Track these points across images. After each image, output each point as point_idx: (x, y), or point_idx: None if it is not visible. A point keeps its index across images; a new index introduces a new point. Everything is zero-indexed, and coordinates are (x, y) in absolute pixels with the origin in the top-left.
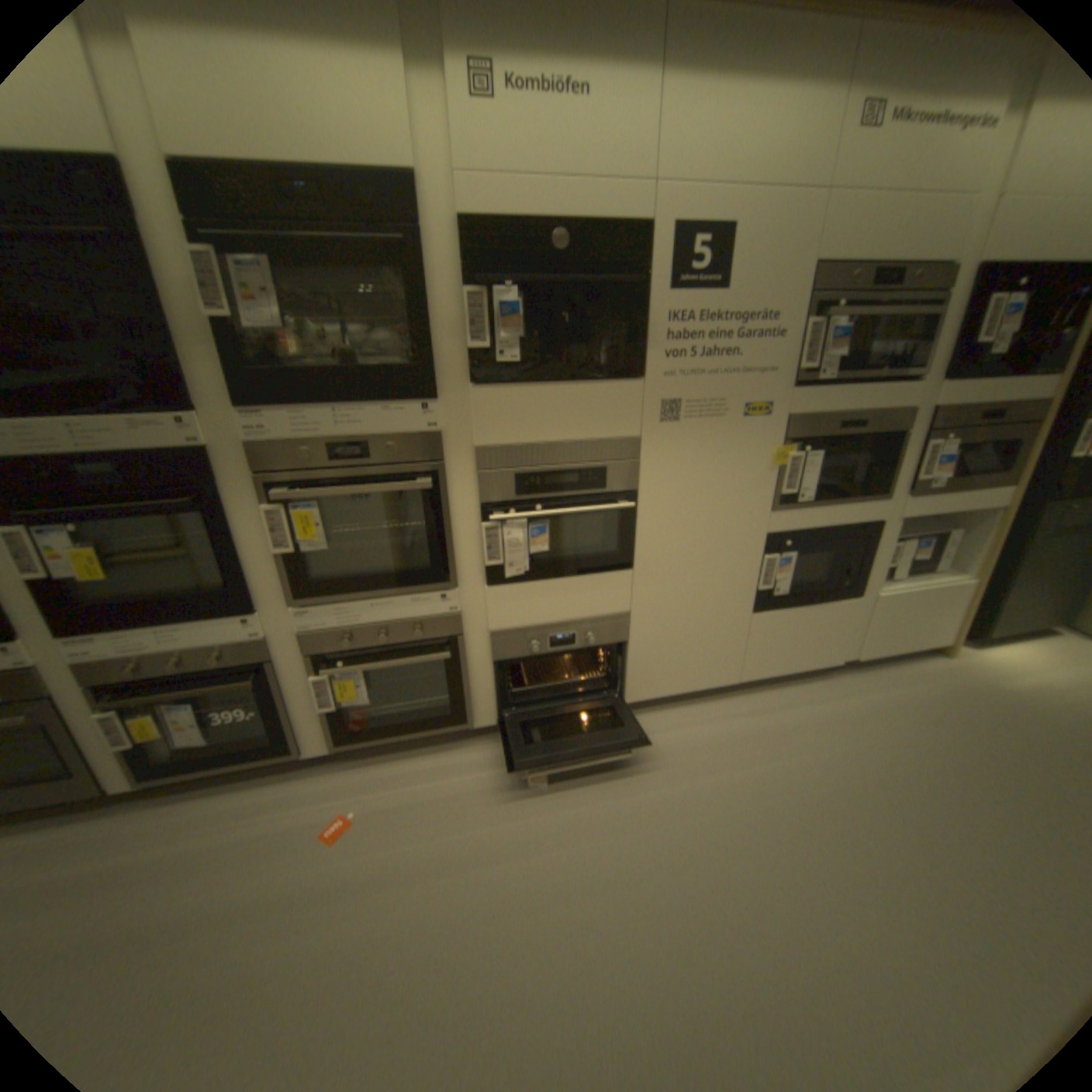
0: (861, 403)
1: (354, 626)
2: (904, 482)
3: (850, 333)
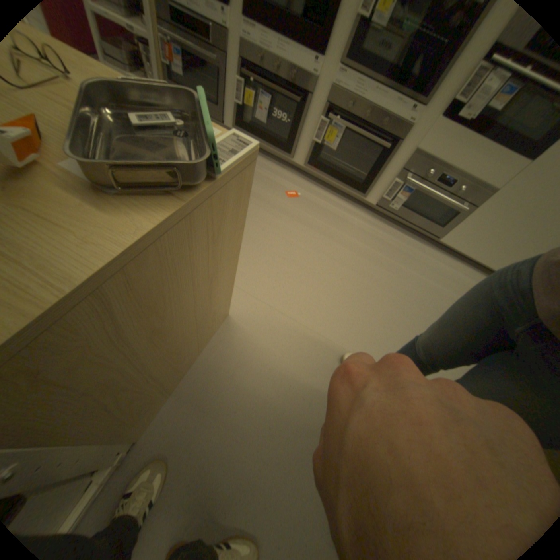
0: None
1: (360, 94)
2: None
3: None
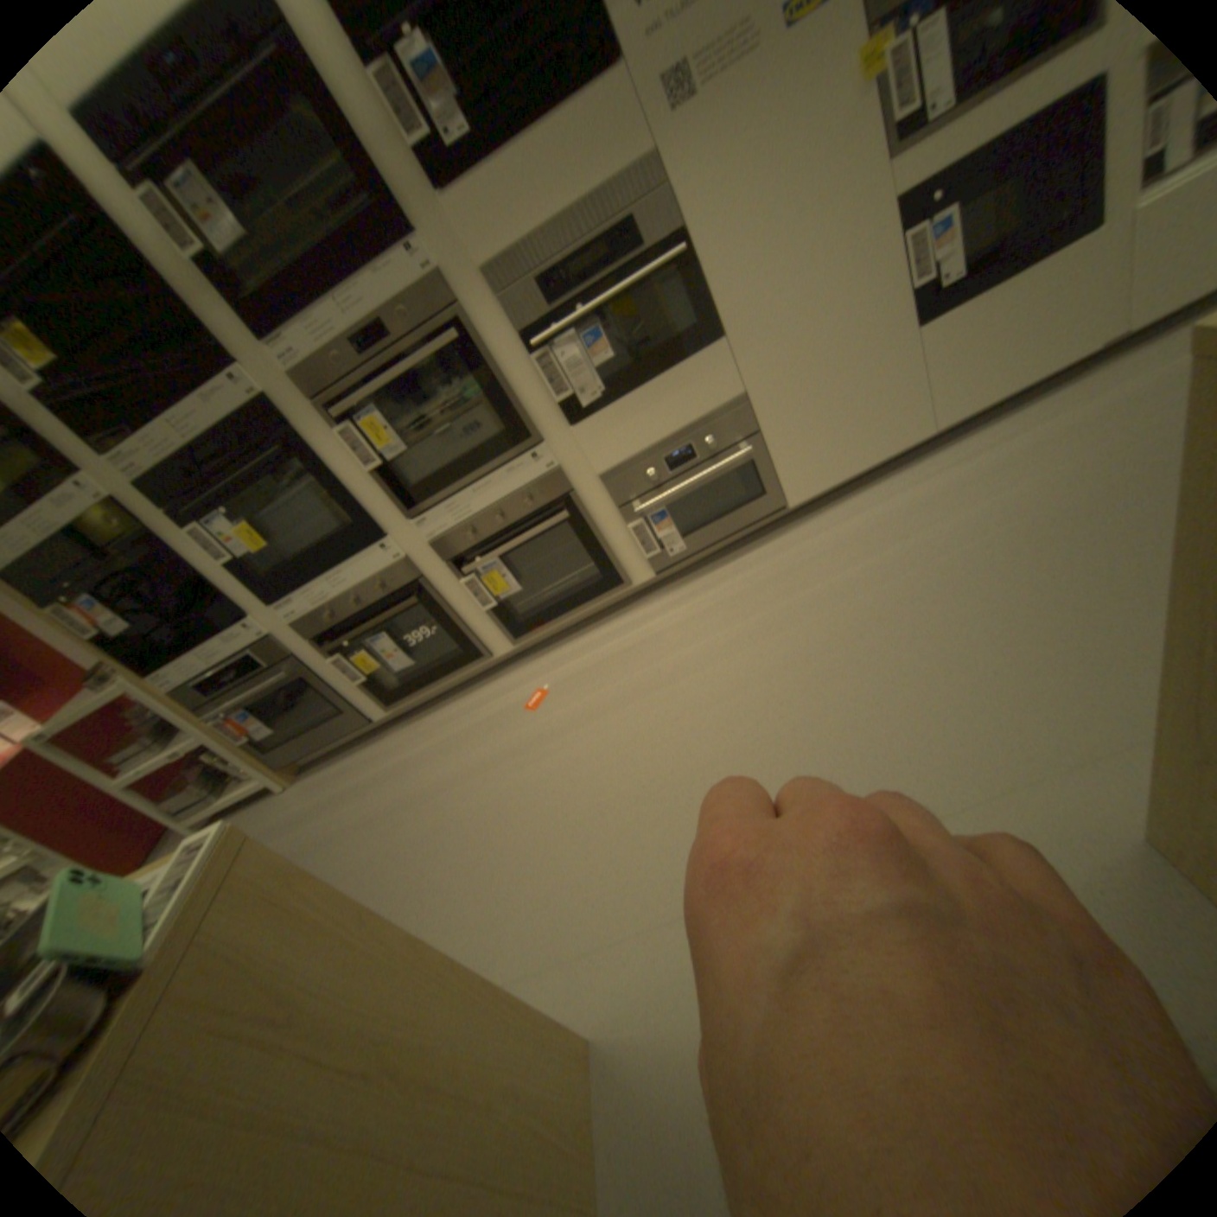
0: None
1: (471, 516)
2: None
3: None
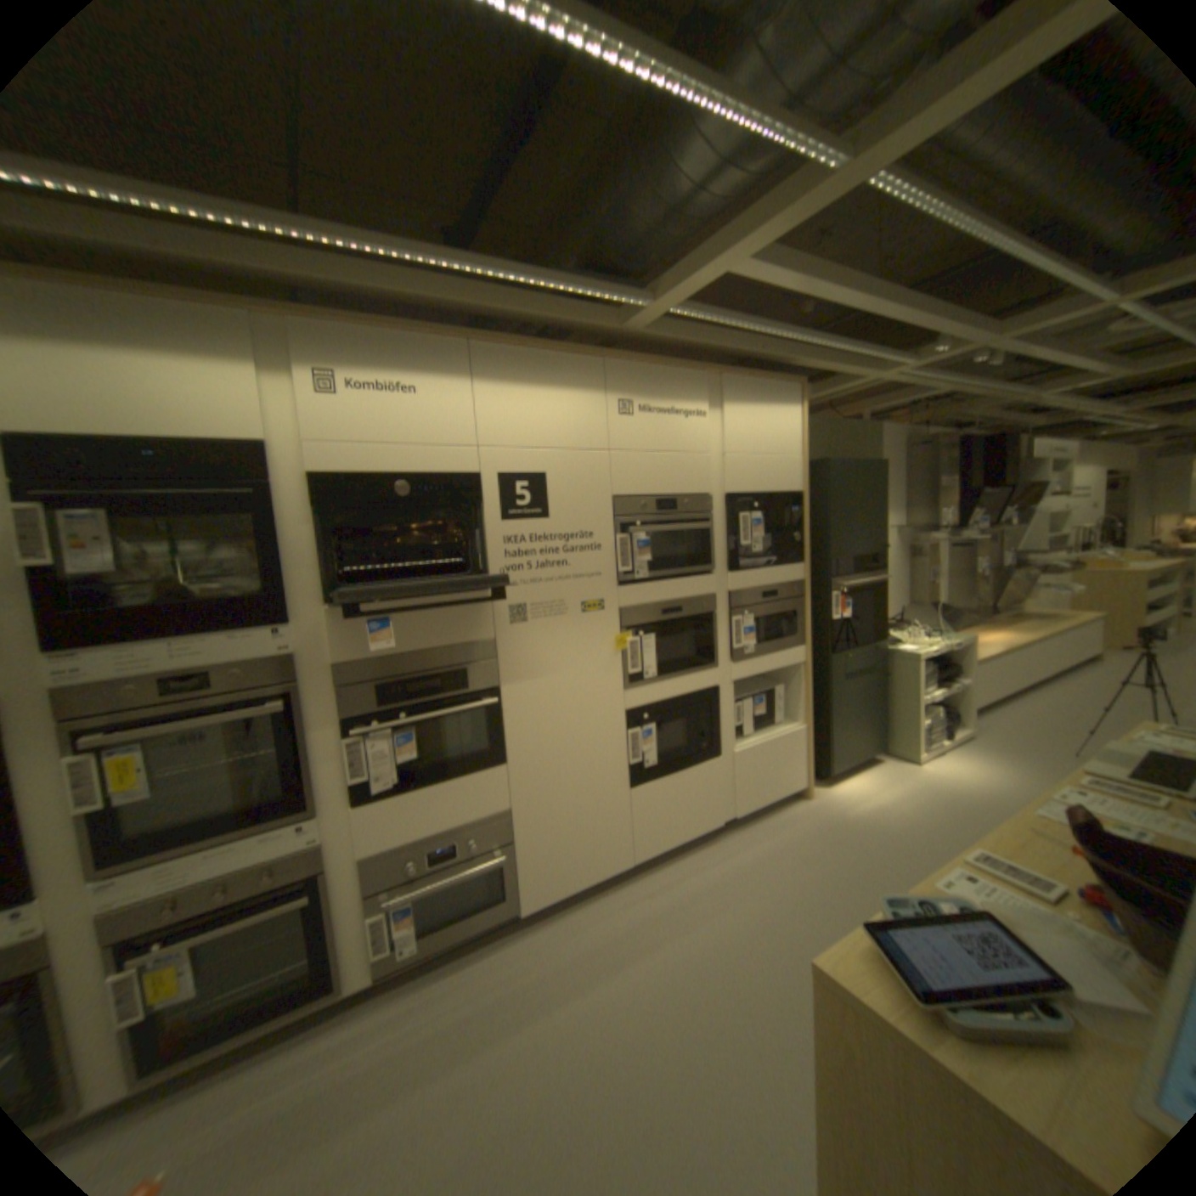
0: (672, 595)
1: (179, 890)
2: (723, 652)
3: (649, 545)
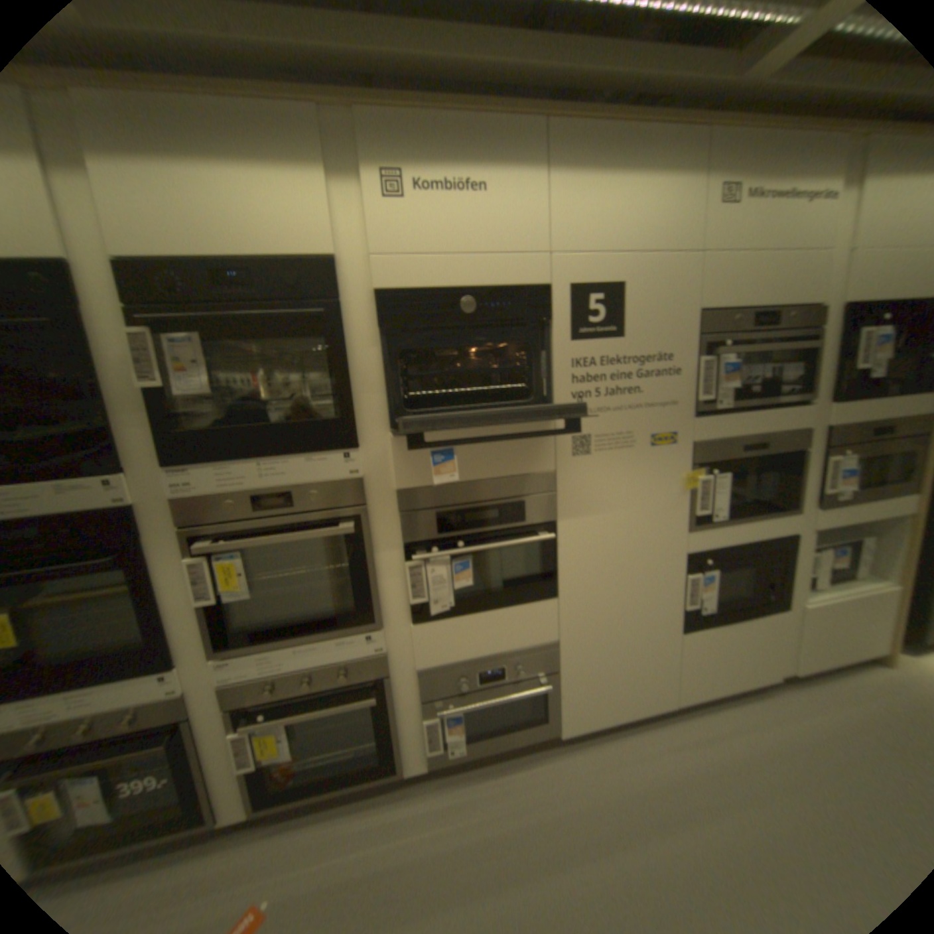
0: (760, 428)
1: (277, 676)
2: (812, 496)
3: (741, 368)
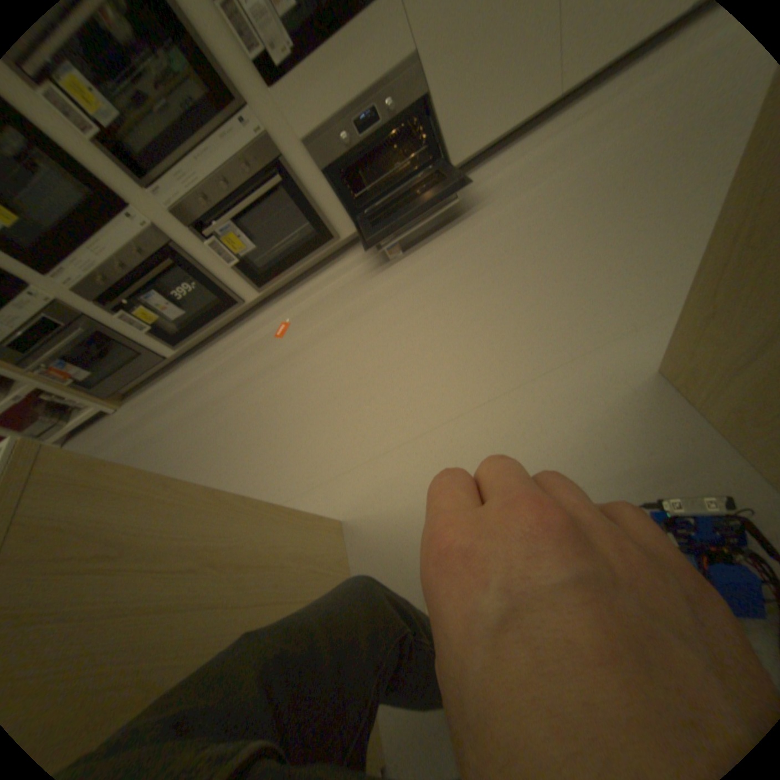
0: None
1: (198, 183)
2: None
3: None
